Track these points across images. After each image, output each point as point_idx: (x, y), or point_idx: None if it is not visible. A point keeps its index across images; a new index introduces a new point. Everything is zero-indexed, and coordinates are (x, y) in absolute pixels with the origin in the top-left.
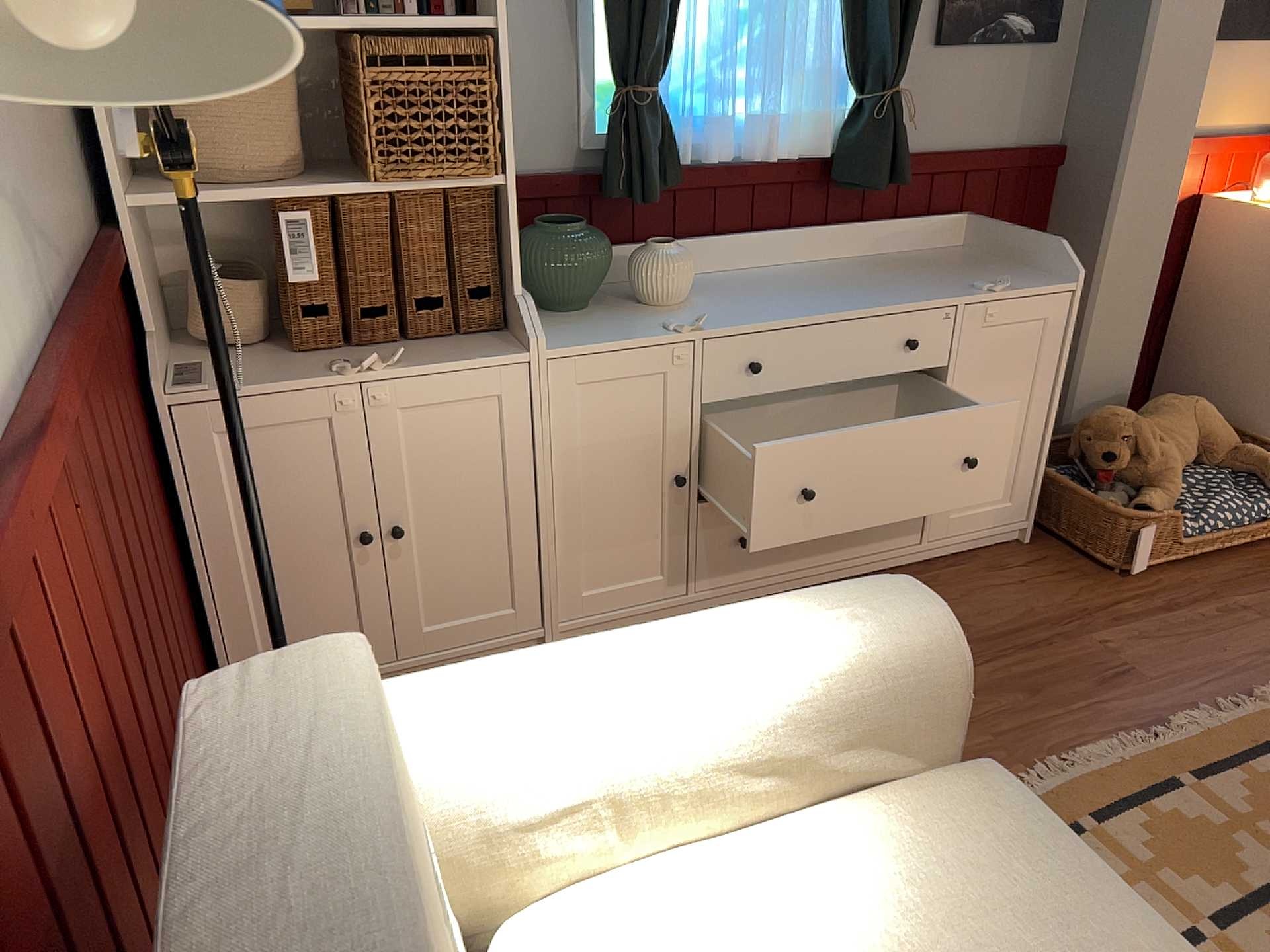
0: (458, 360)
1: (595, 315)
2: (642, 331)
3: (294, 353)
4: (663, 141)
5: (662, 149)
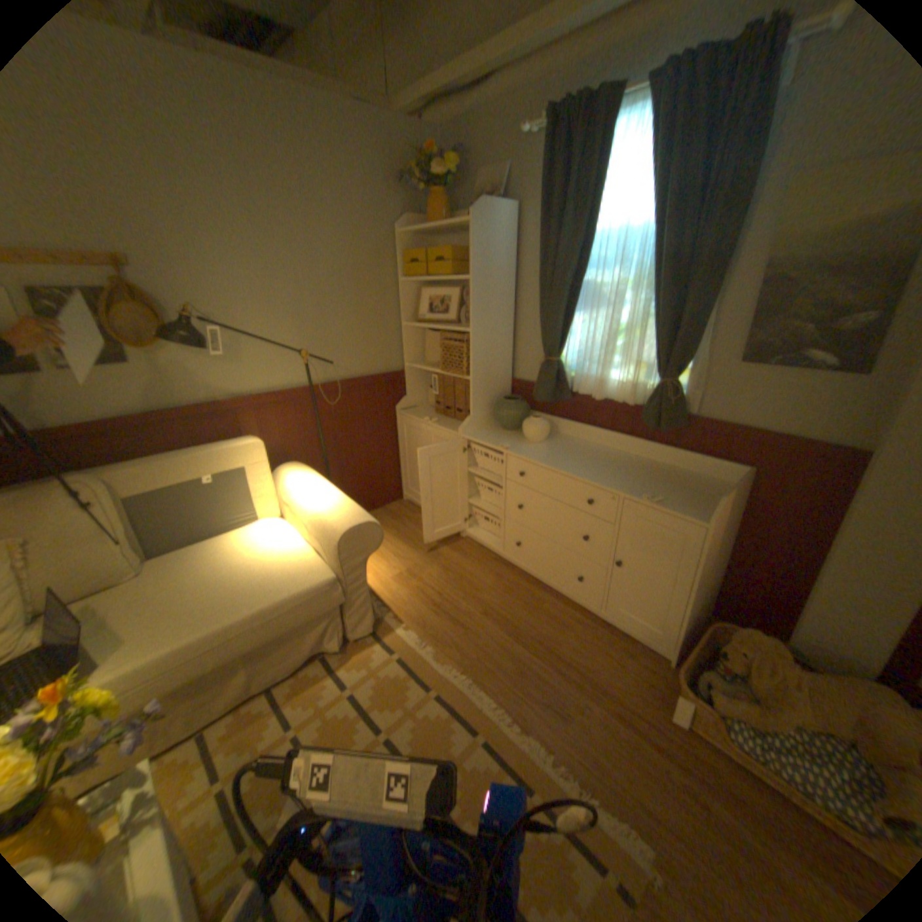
0: (447, 428)
1: (505, 434)
2: (495, 443)
3: (435, 413)
4: (556, 380)
5: (554, 382)
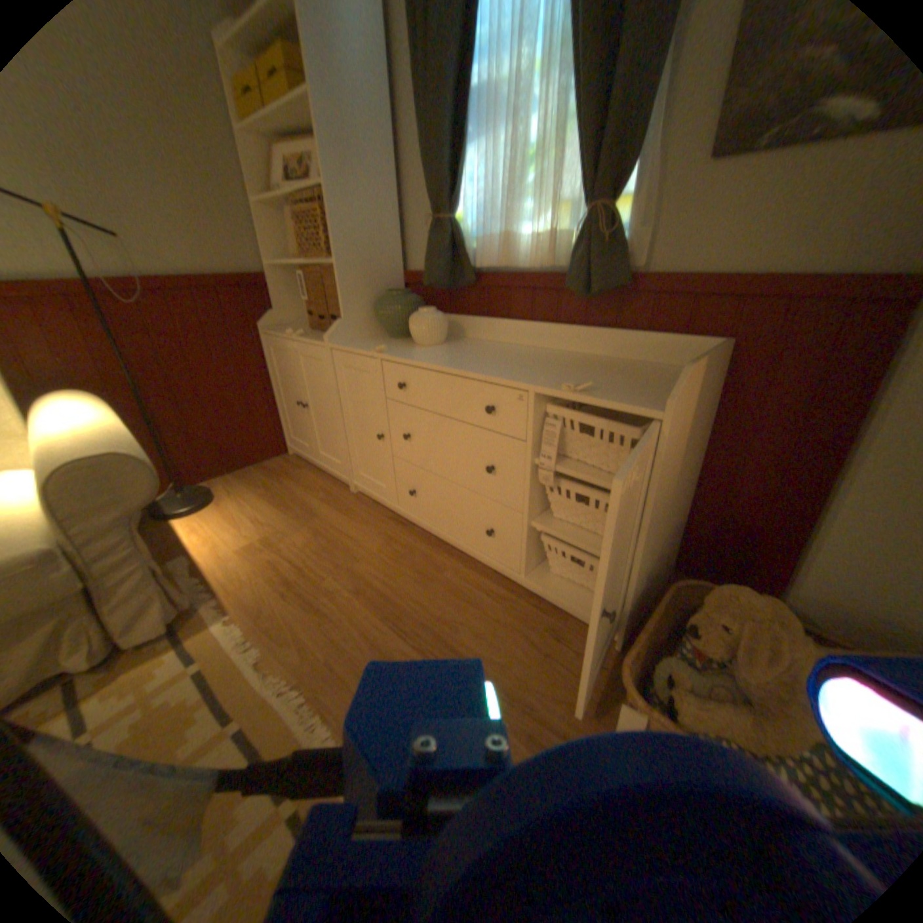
0: (315, 340)
1: (392, 341)
2: (371, 348)
3: (310, 329)
4: (452, 250)
5: (449, 254)
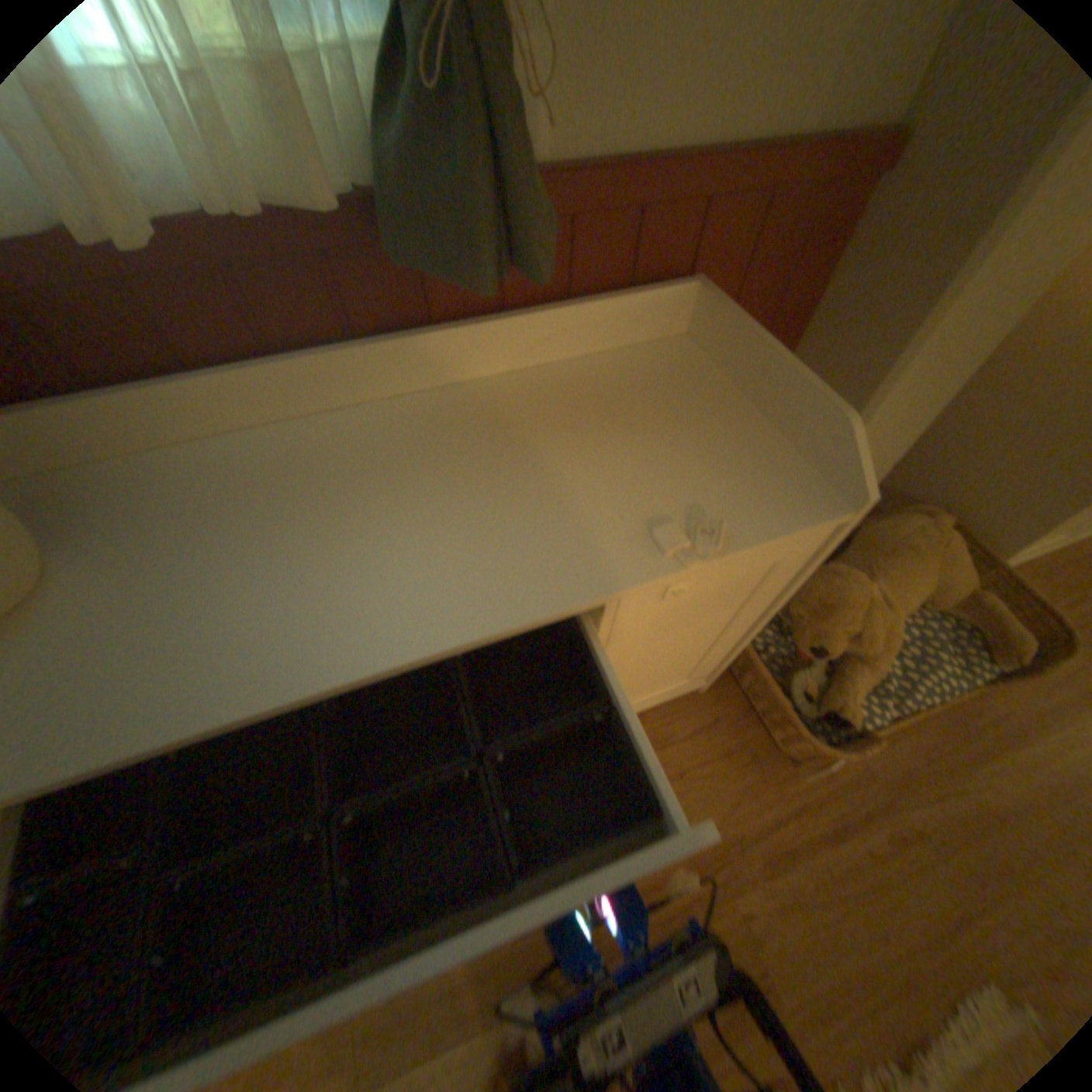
0: None
1: None
2: None
3: None
4: None
5: None
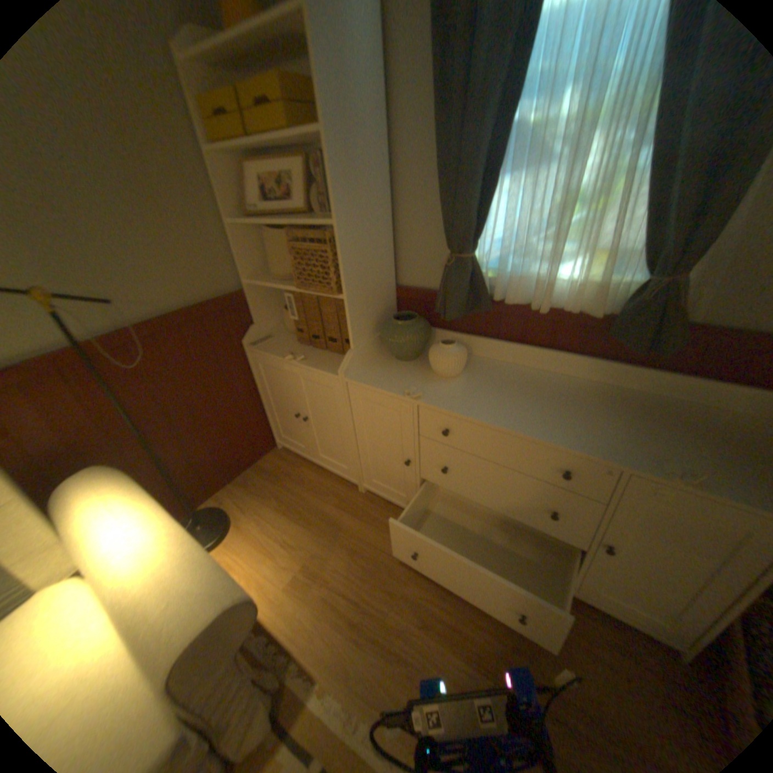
0: (322, 367)
1: (405, 367)
2: (397, 386)
3: (299, 342)
4: (473, 286)
5: (469, 290)
